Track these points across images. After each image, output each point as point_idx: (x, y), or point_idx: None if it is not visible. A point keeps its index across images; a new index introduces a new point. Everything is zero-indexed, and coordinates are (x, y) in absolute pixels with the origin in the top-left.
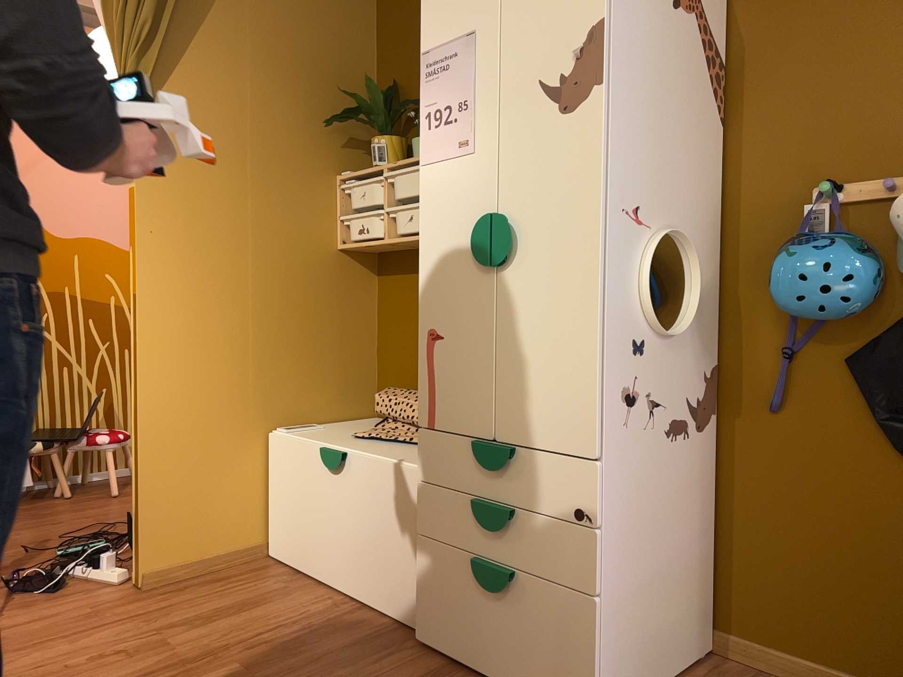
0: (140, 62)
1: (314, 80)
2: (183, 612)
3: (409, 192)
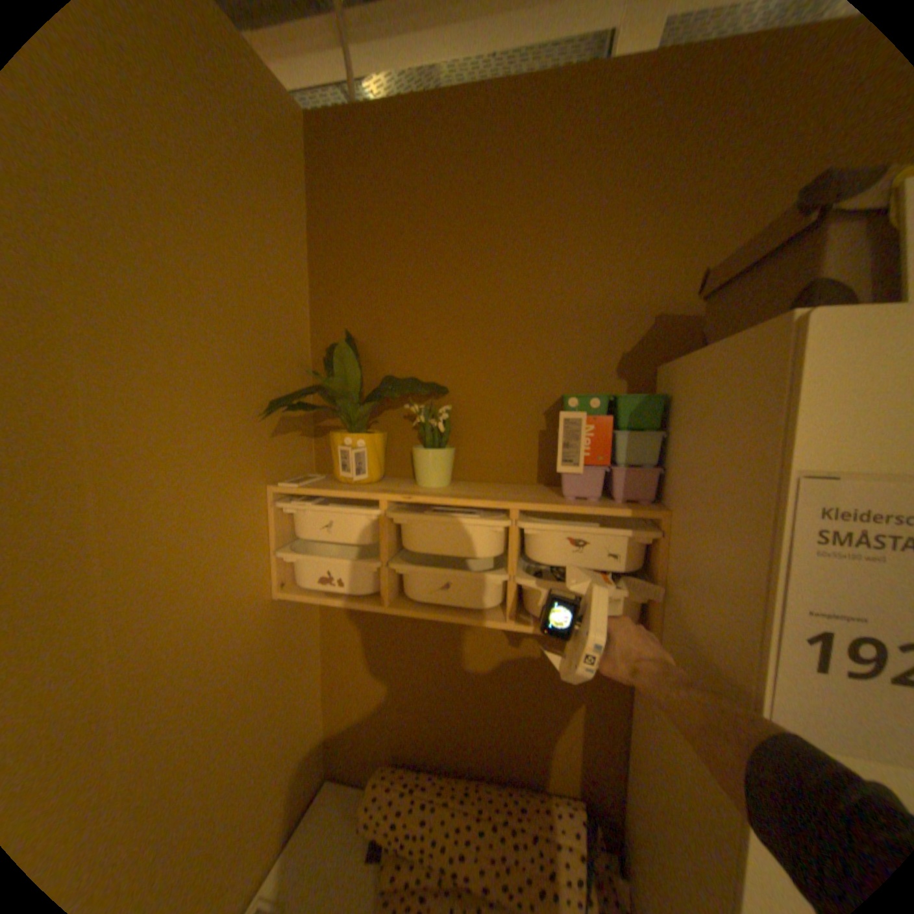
0: None
1: (224, 323)
2: None
3: (441, 546)
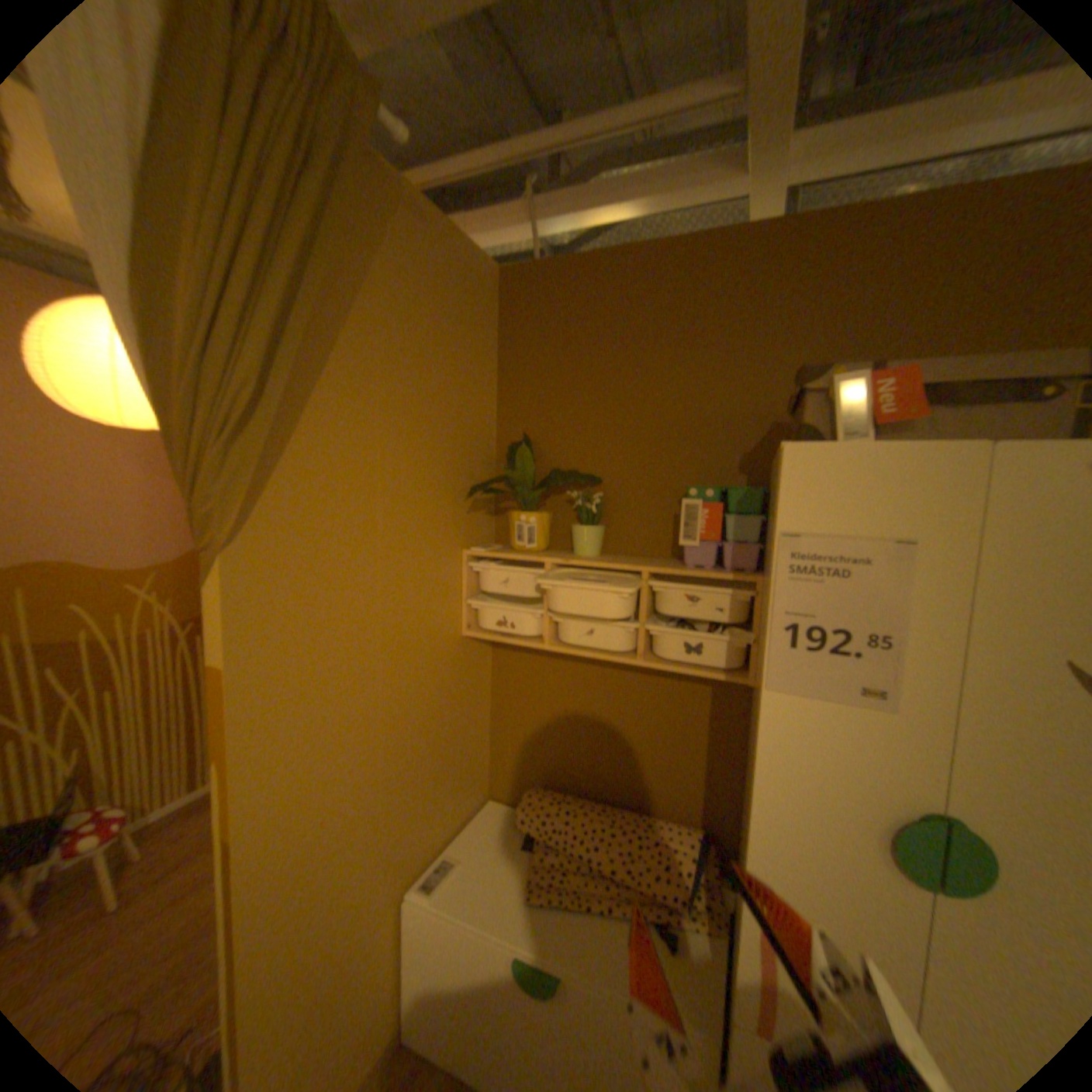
0: (225, 450)
1: (445, 434)
2: None
3: (589, 600)
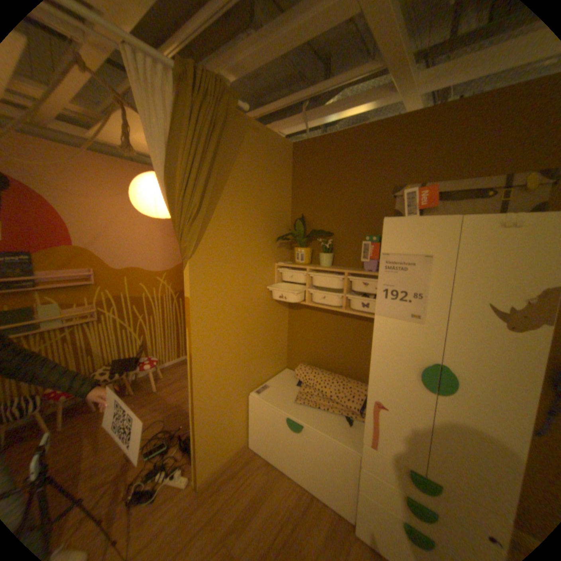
0: (189, 226)
1: (267, 216)
2: (228, 516)
3: (323, 284)
